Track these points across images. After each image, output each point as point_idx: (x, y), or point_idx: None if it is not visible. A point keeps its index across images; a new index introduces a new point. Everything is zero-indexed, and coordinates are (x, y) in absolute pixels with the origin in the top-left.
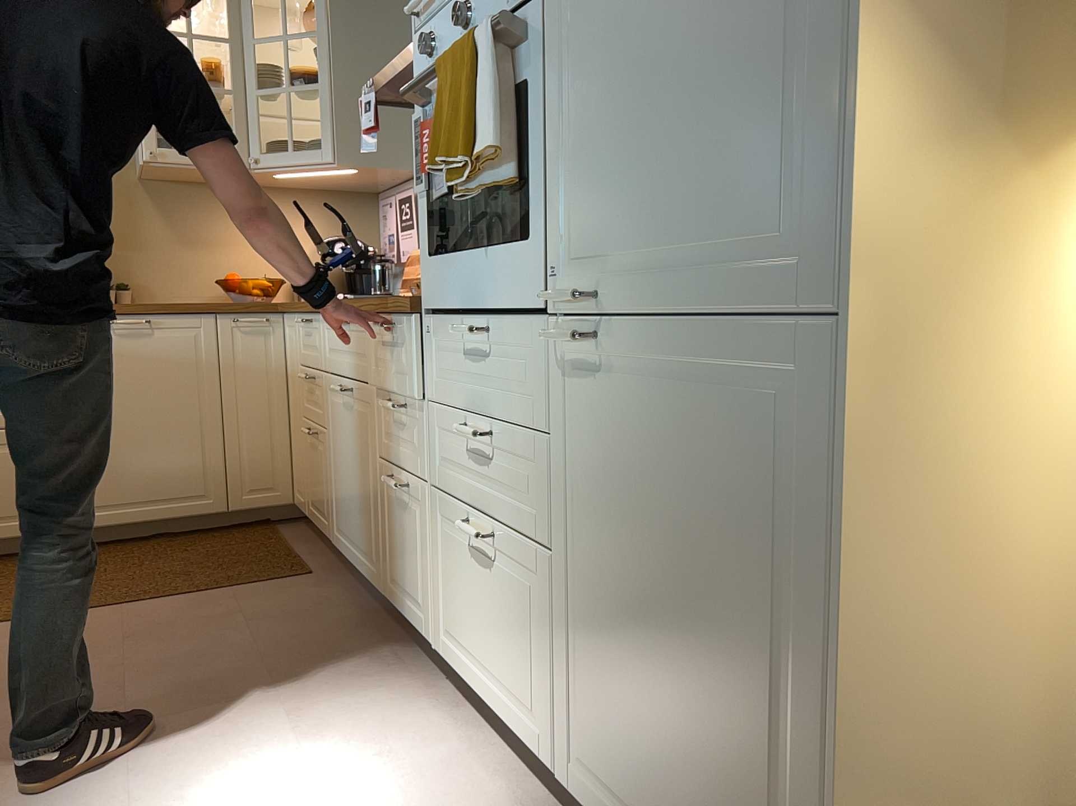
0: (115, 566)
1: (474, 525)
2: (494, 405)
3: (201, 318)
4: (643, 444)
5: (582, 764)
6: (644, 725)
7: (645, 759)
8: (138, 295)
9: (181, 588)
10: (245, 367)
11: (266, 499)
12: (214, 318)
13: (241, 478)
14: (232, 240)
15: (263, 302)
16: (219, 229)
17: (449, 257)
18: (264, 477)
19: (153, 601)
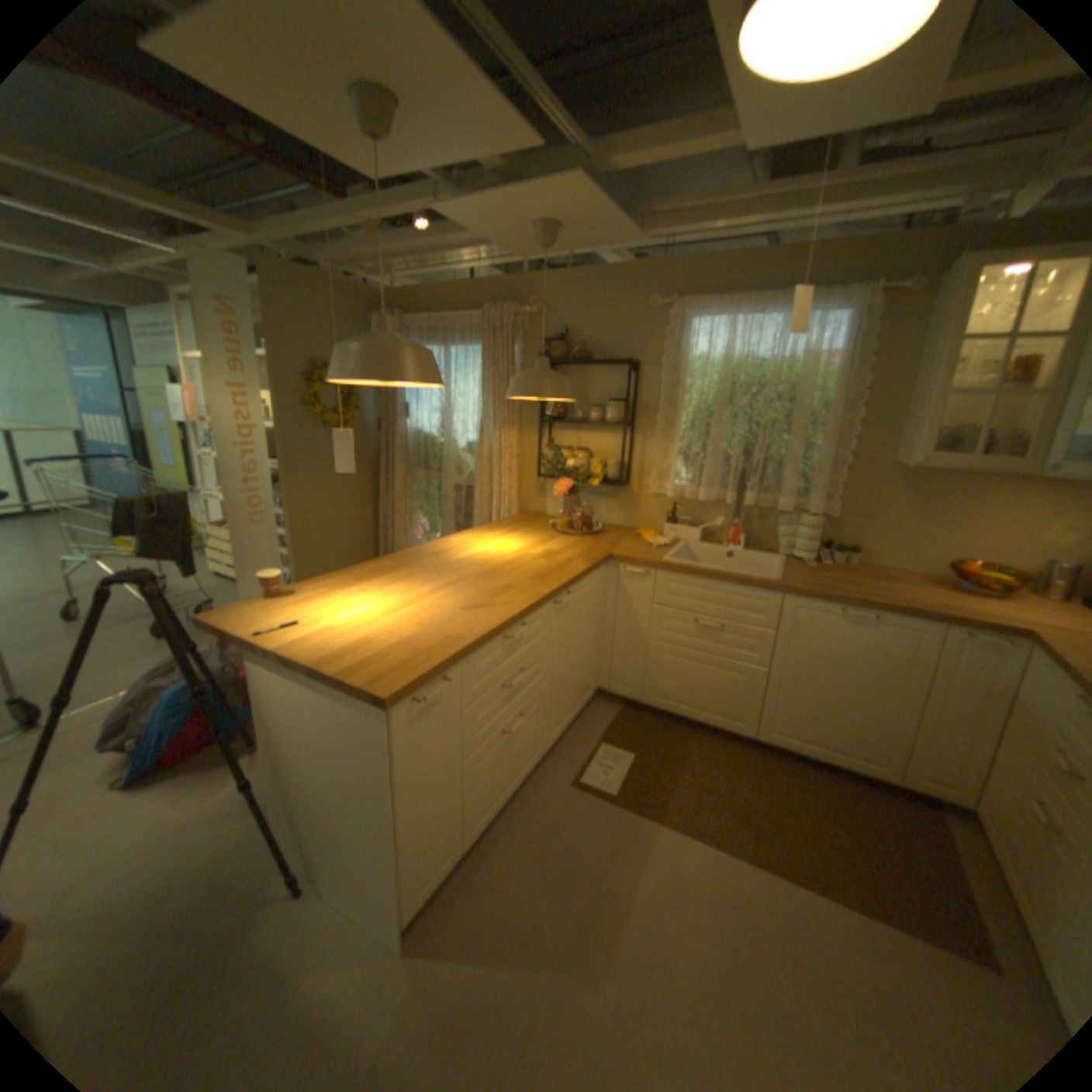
0: (793, 803)
1: None
2: None
3: (932, 626)
4: None
5: None
6: None
7: None
8: (866, 556)
9: (848, 893)
10: (966, 680)
11: (946, 796)
12: (948, 629)
13: (925, 769)
14: (979, 521)
15: (1010, 621)
16: (968, 509)
17: None
18: (952, 777)
19: (822, 899)
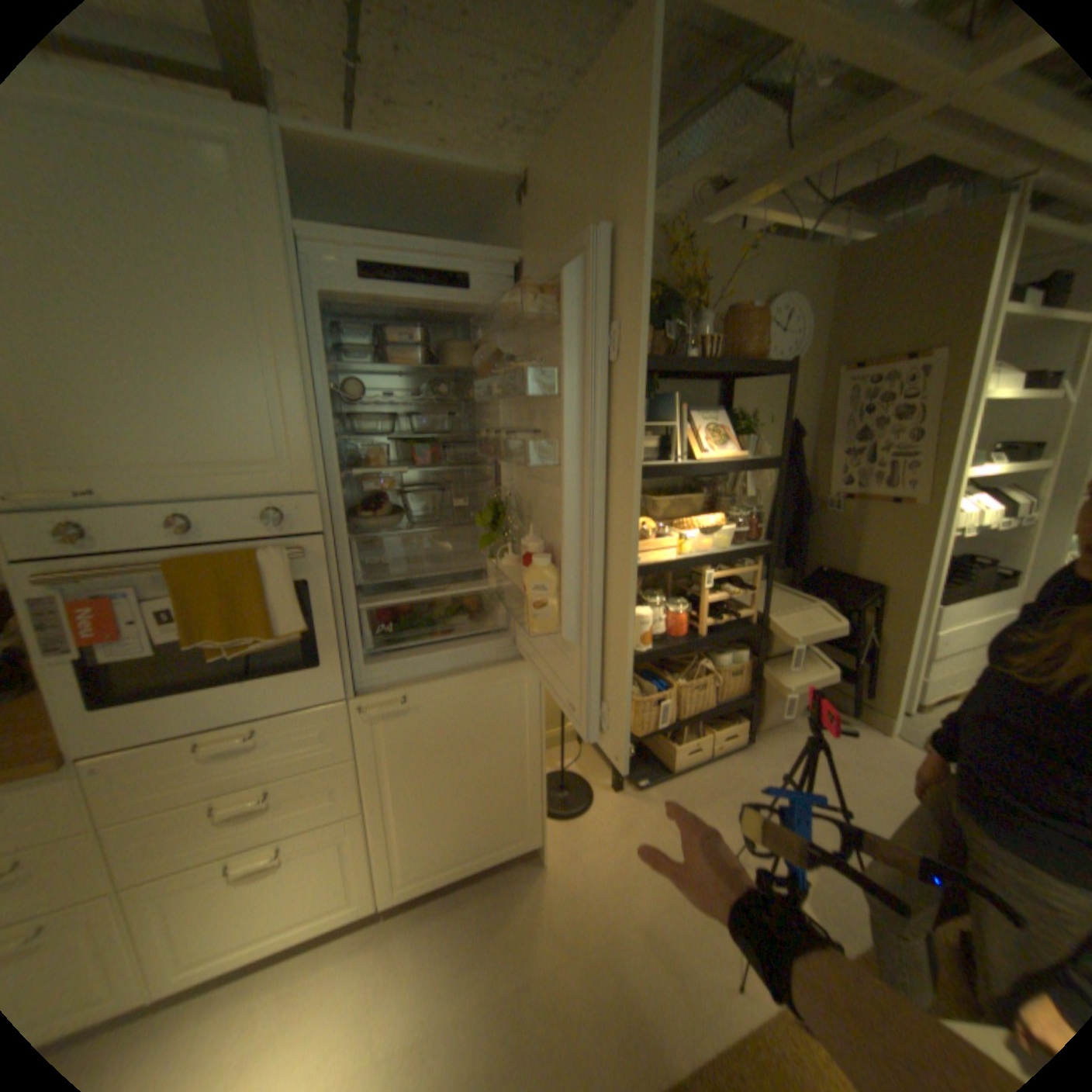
0: None
1: (234, 863)
2: (260, 776)
3: None
4: (436, 730)
5: (395, 886)
6: (445, 832)
7: (446, 843)
8: None
9: None
10: None
11: None
12: None
13: None
14: None
15: None
16: None
17: (143, 704)
18: None
19: None
